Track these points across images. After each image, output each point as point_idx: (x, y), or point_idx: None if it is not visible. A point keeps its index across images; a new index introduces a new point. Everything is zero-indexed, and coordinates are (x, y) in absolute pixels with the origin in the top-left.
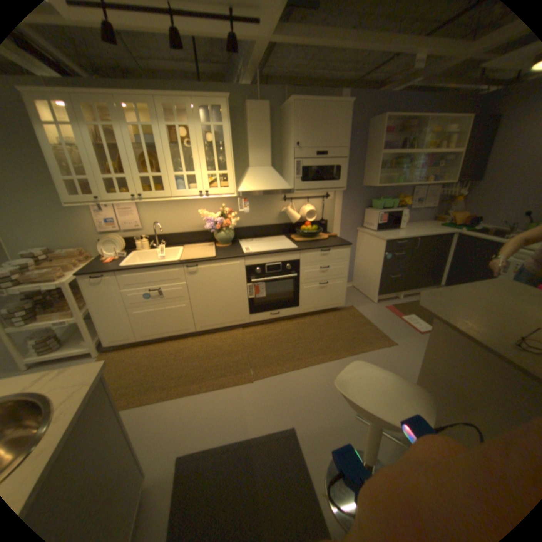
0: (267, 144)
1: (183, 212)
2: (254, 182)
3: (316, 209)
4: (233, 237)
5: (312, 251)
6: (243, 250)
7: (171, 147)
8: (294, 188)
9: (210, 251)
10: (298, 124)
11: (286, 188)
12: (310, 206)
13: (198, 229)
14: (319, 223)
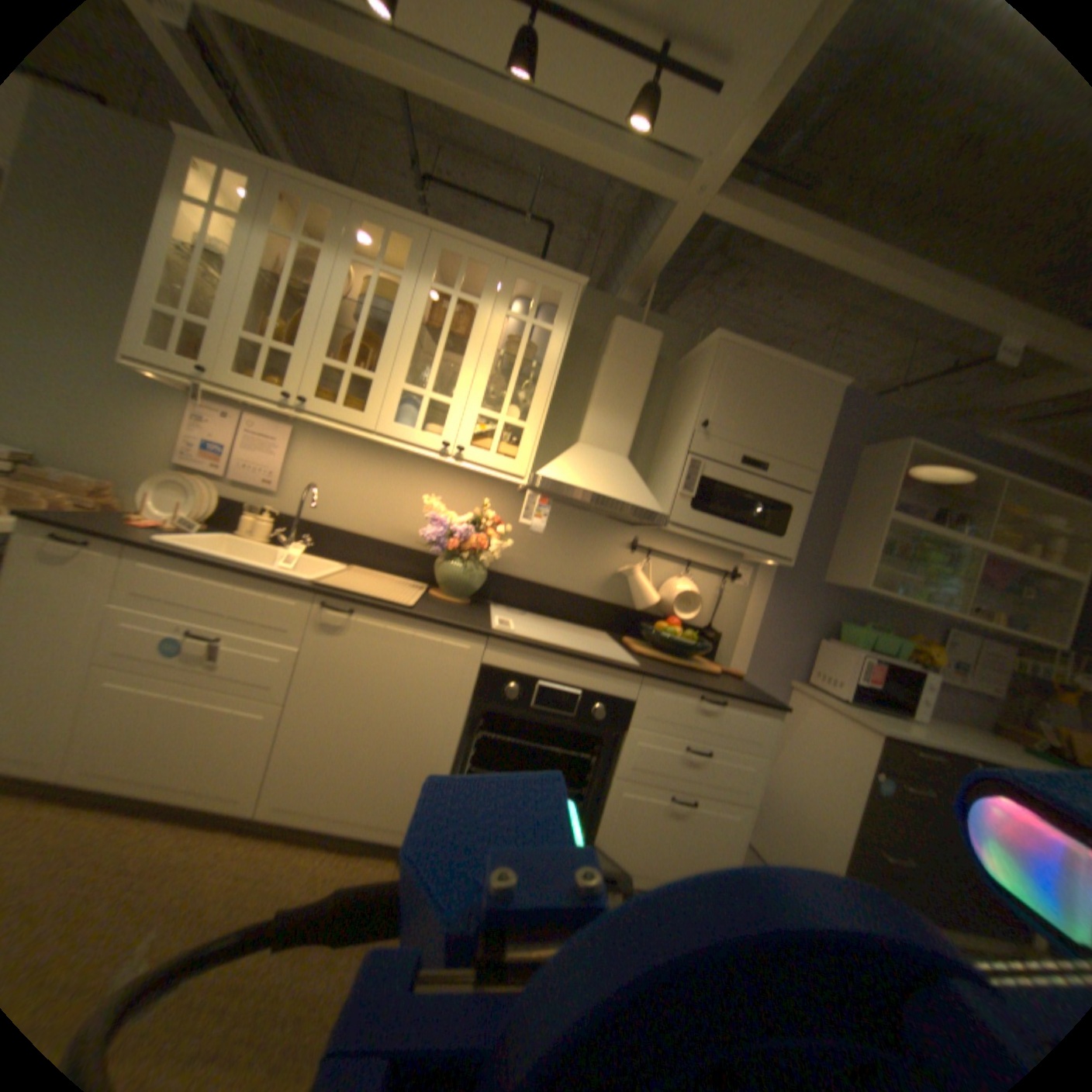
0: (627, 405)
1: (384, 487)
2: (574, 467)
3: (696, 591)
4: (475, 581)
5: (670, 685)
6: (485, 619)
7: (422, 347)
8: (664, 513)
9: (403, 593)
10: (712, 381)
11: (645, 504)
12: (683, 580)
13: (401, 536)
14: (695, 629)
